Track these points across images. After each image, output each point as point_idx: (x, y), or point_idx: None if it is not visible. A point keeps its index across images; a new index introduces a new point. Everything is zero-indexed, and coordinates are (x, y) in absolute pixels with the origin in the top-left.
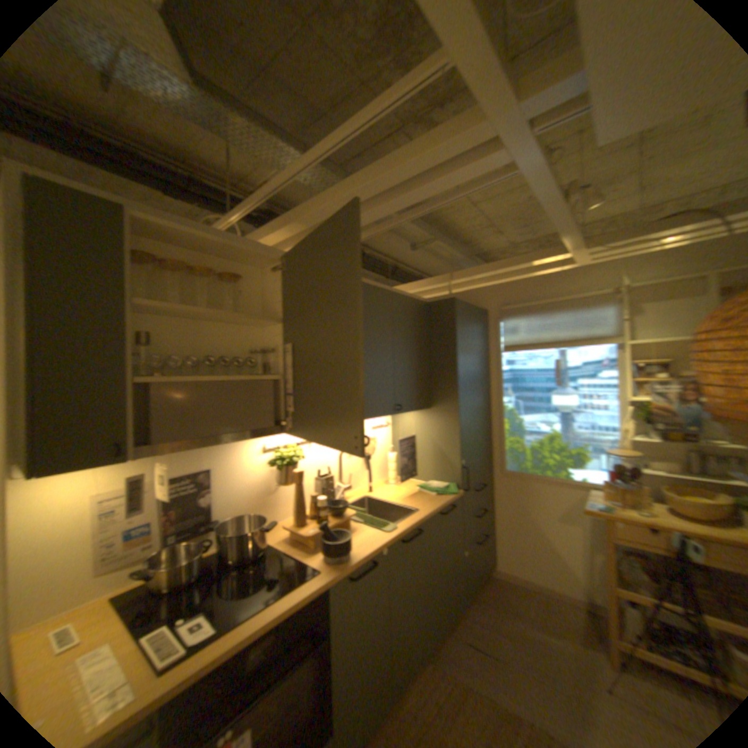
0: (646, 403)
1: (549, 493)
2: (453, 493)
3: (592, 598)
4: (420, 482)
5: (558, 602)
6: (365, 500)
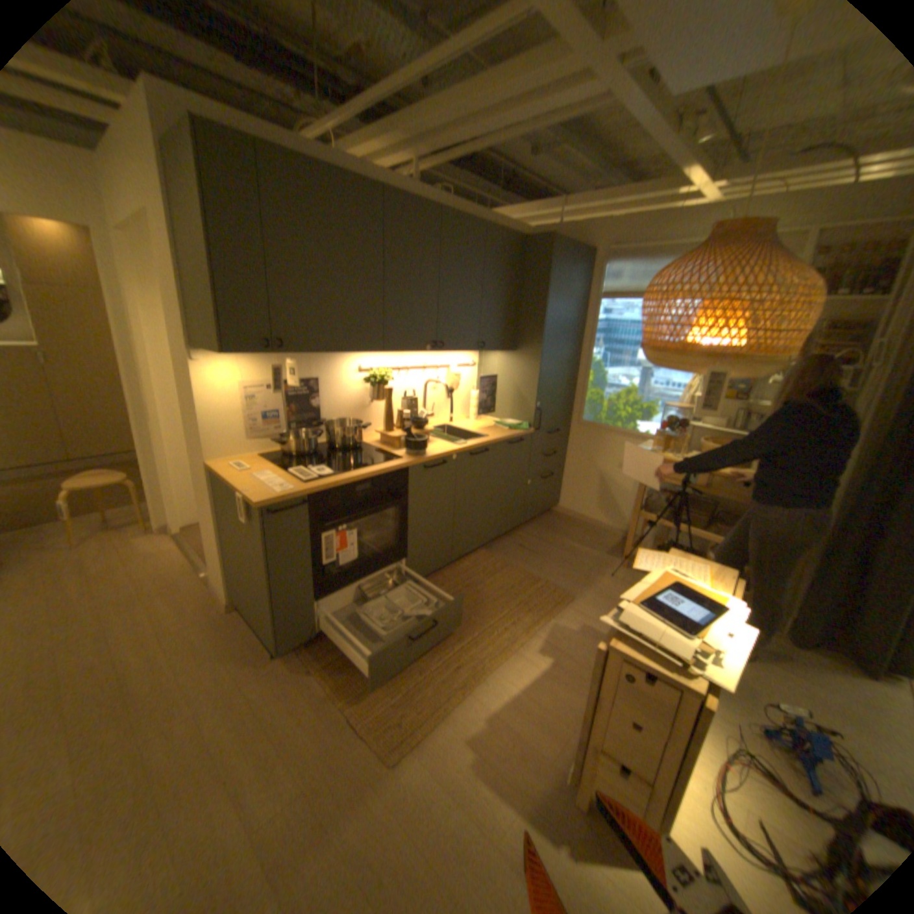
0: None
1: (614, 443)
2: (522, 430)
3: (629, 528)
4: (496, 421)
5: (601, 531)
6: (444, 428)
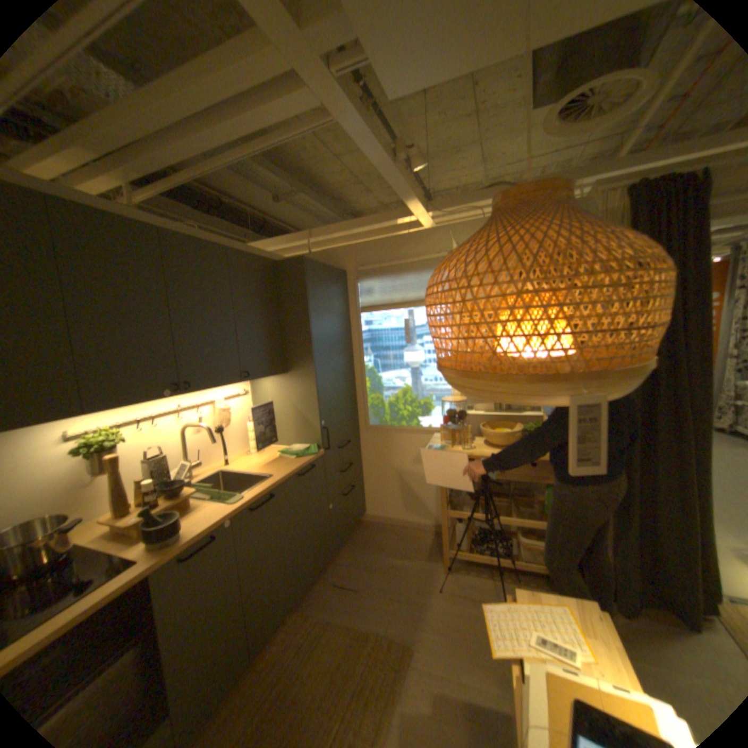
0: None
1: (403, 440)
2: (312, 454)
3: (437, 521)
4: (283, 447)
5: (413, 530)
6: (219, 474)
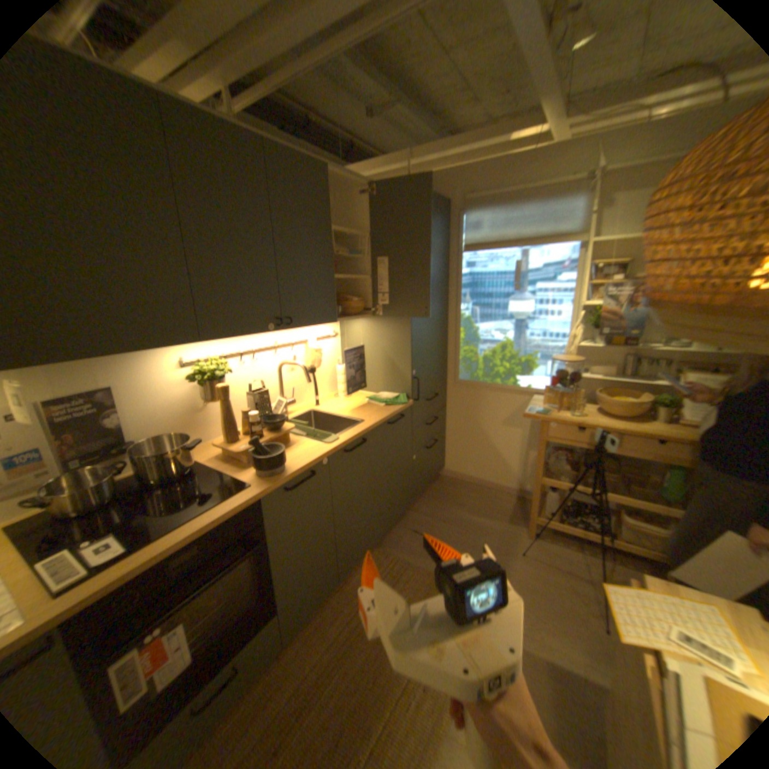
0: (597, 307)
1: (496, 399)
2: (401, 403)
3: (522, 485)
4: (370, 393)
5: (493, 491)
6: (311, 413)
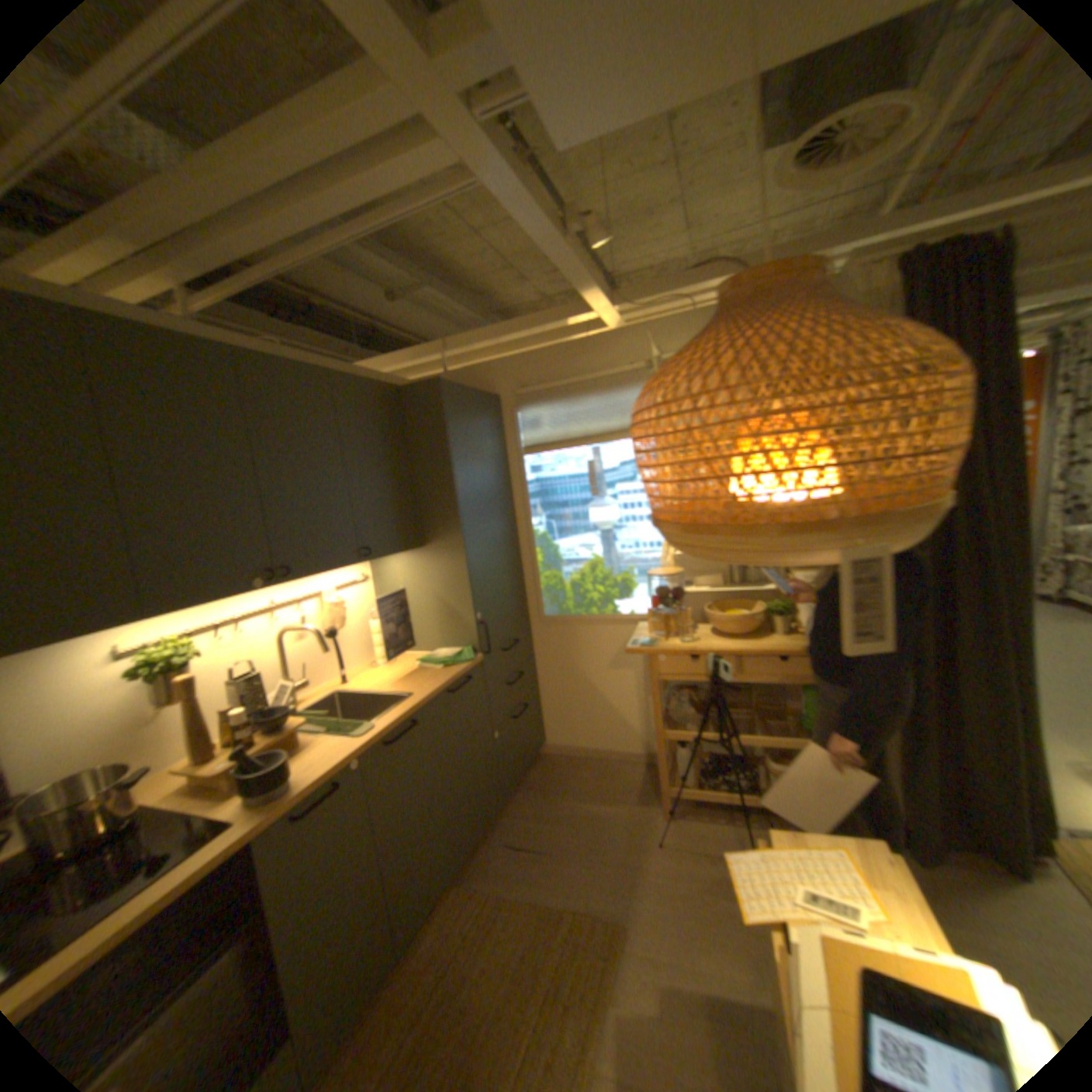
0: None
1: (595, 635)
2: (467, 661)
3: (650, 748)
4: (424, 654)
5: (615, 764)
6: (335, 697)
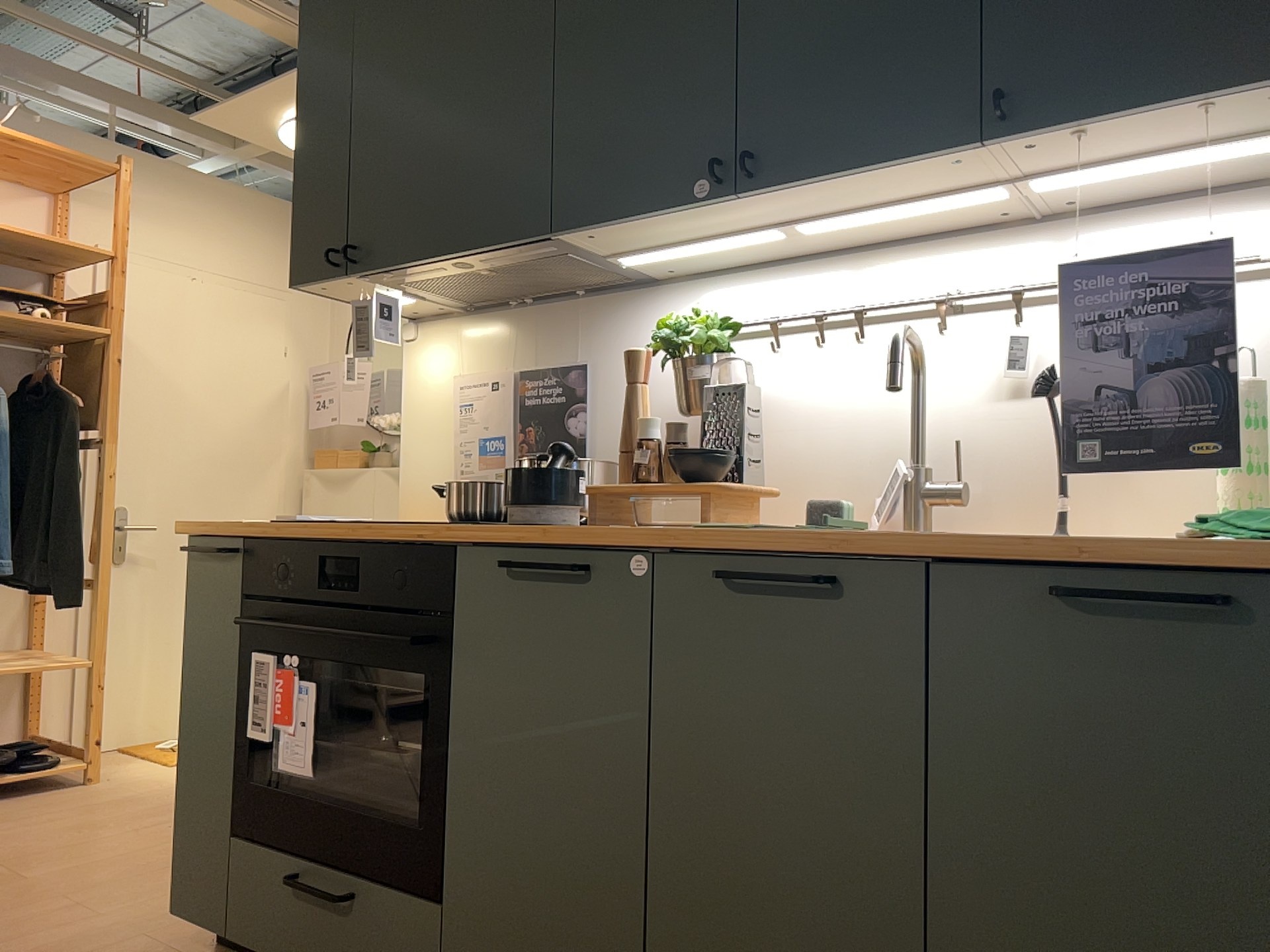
0: None
1: None
2: None
3: None
4: None
5: None
6: None
